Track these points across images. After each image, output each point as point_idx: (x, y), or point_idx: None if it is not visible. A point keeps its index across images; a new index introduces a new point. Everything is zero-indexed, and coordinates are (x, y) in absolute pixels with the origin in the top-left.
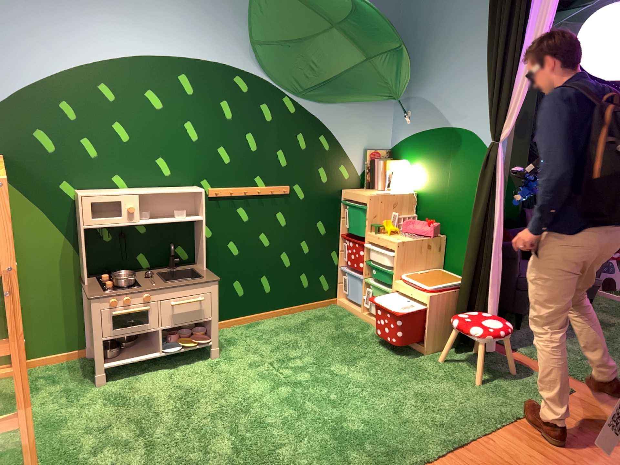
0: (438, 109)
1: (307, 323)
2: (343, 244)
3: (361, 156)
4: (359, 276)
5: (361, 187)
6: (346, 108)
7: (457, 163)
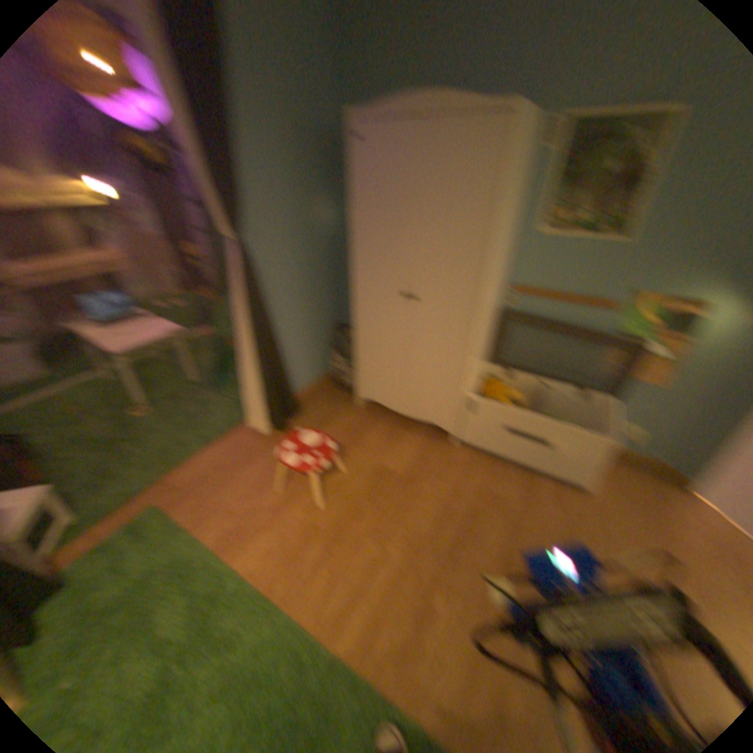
0: None
1: None
2: None
3: None
4: None
5: None
6: None
7: None
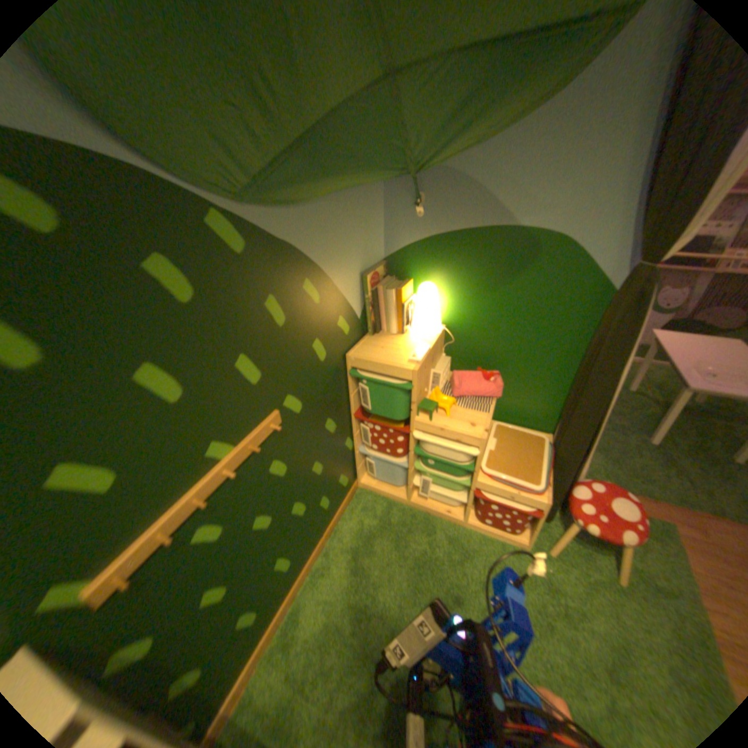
0: (498, 187)
1: (362, 567)
2: (364, 428)
3: (361, 284)
4: (398, 460)
5: (366, 332)
6: (334, 199)
7: (536, 283)
